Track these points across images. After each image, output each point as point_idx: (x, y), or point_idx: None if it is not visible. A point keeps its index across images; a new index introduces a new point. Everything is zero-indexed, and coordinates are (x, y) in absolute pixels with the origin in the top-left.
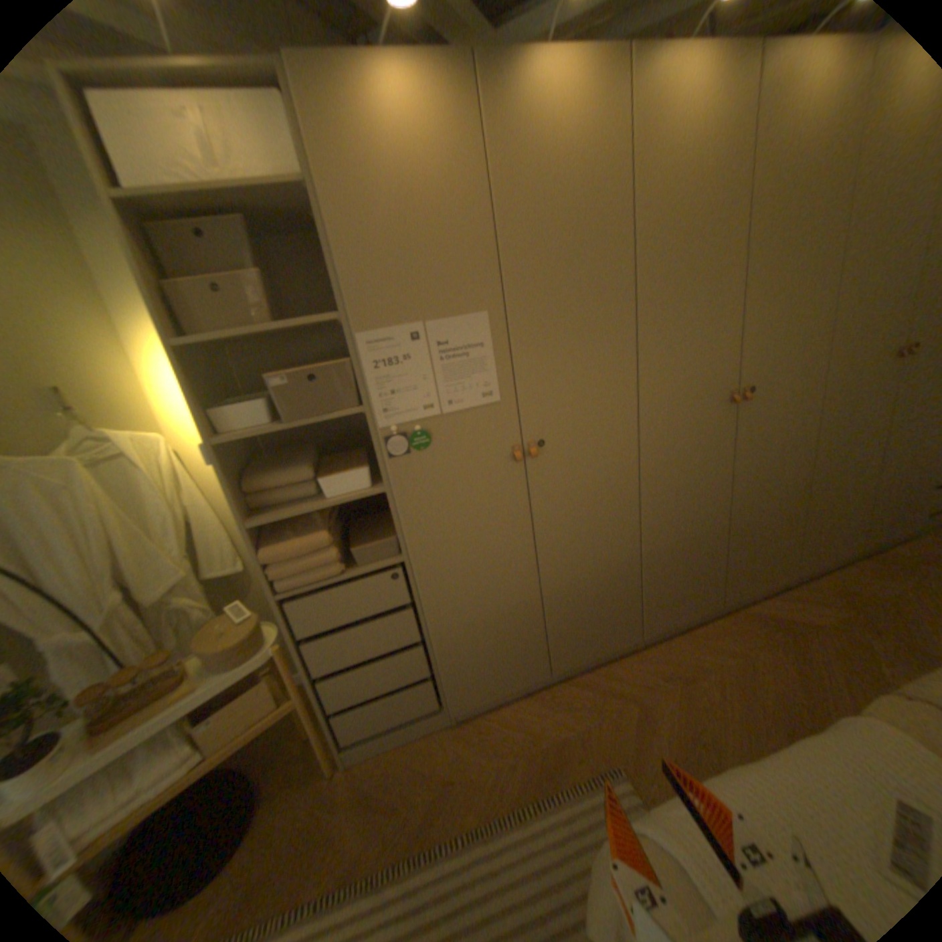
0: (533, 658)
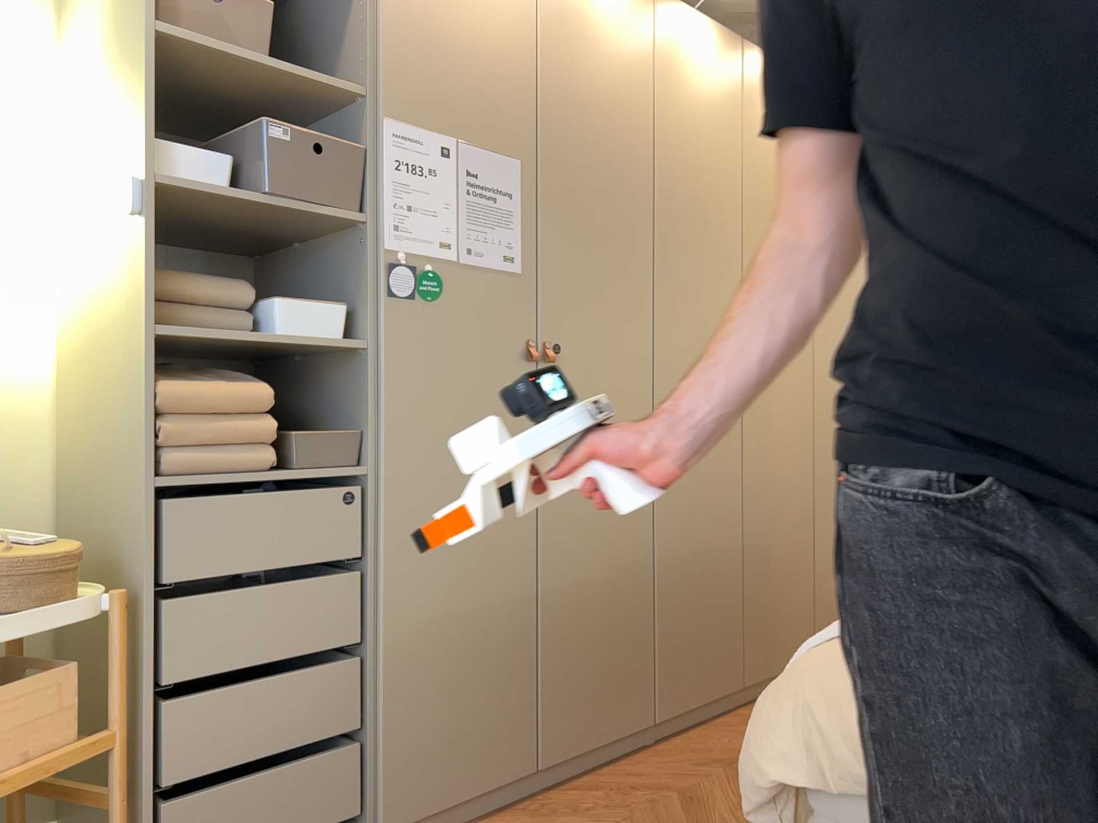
0: (515, 721)
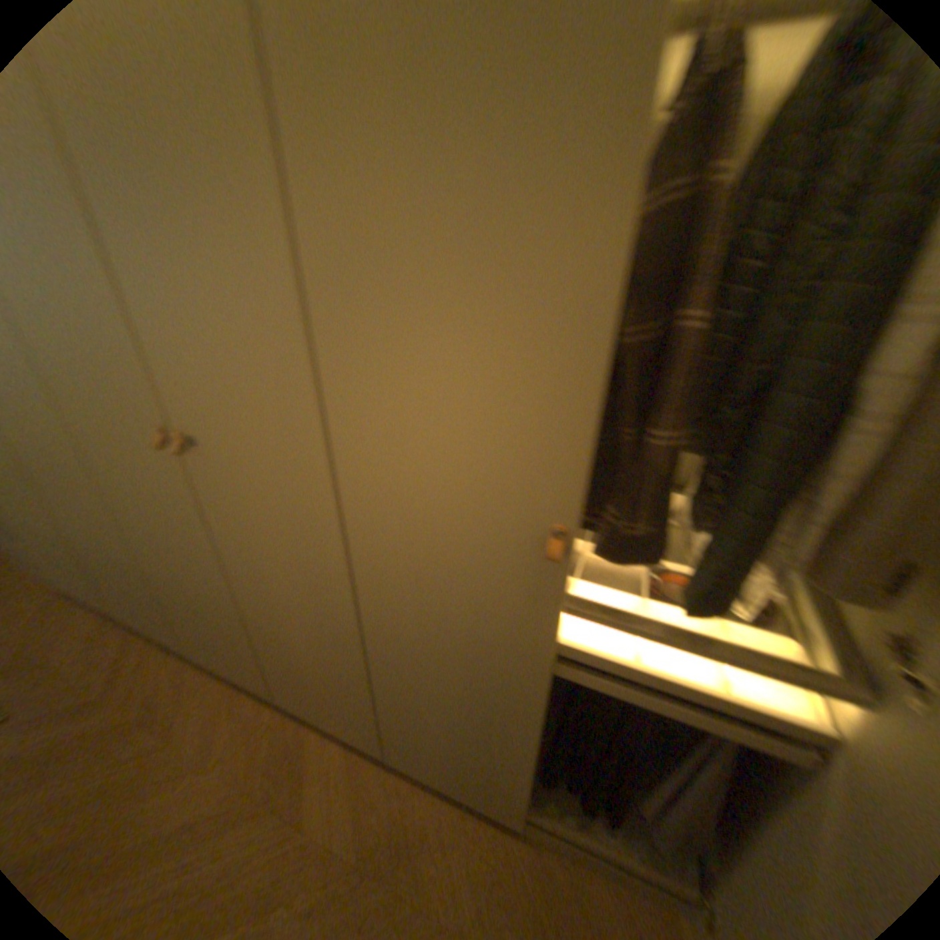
0: (83, 592)
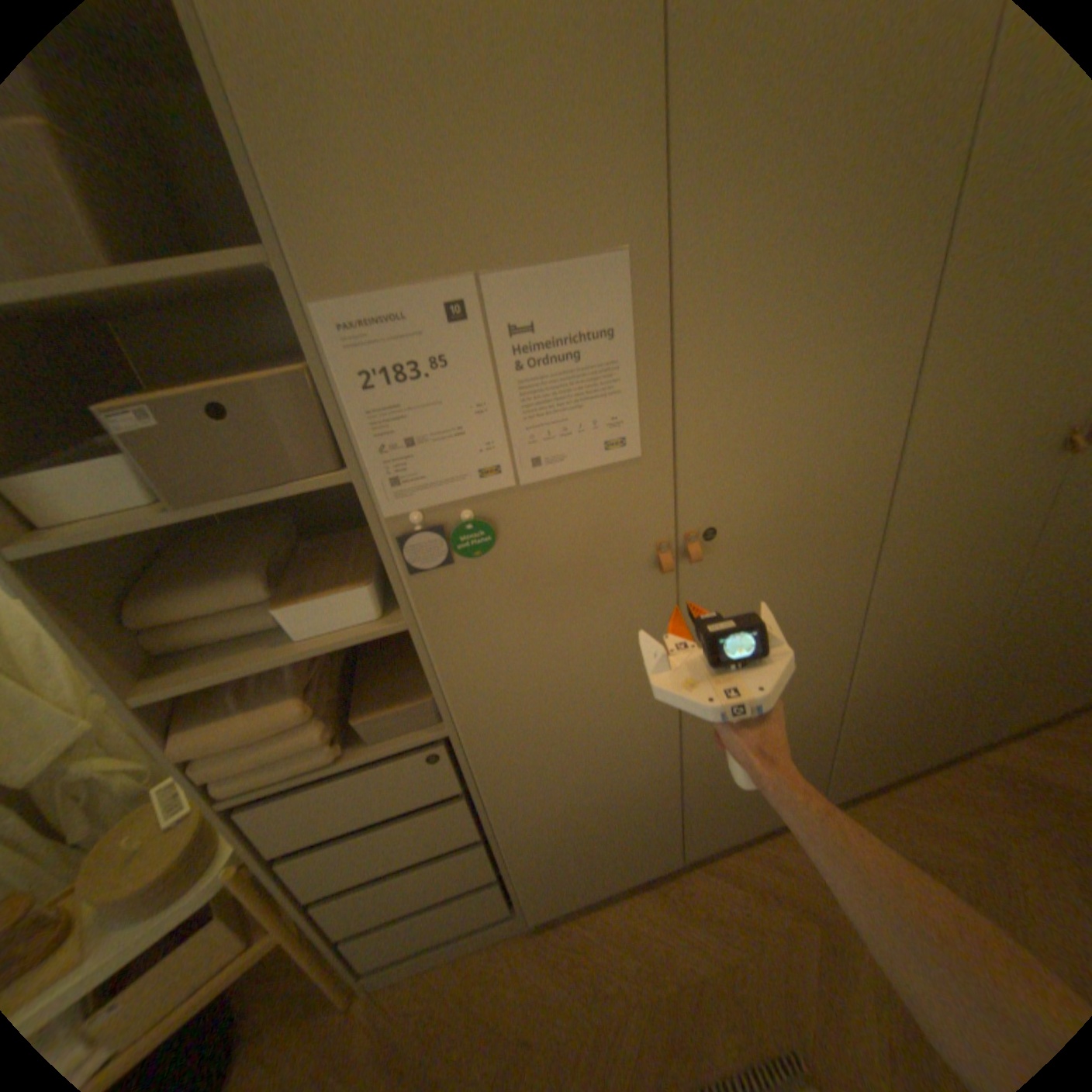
0: (657, 845)
